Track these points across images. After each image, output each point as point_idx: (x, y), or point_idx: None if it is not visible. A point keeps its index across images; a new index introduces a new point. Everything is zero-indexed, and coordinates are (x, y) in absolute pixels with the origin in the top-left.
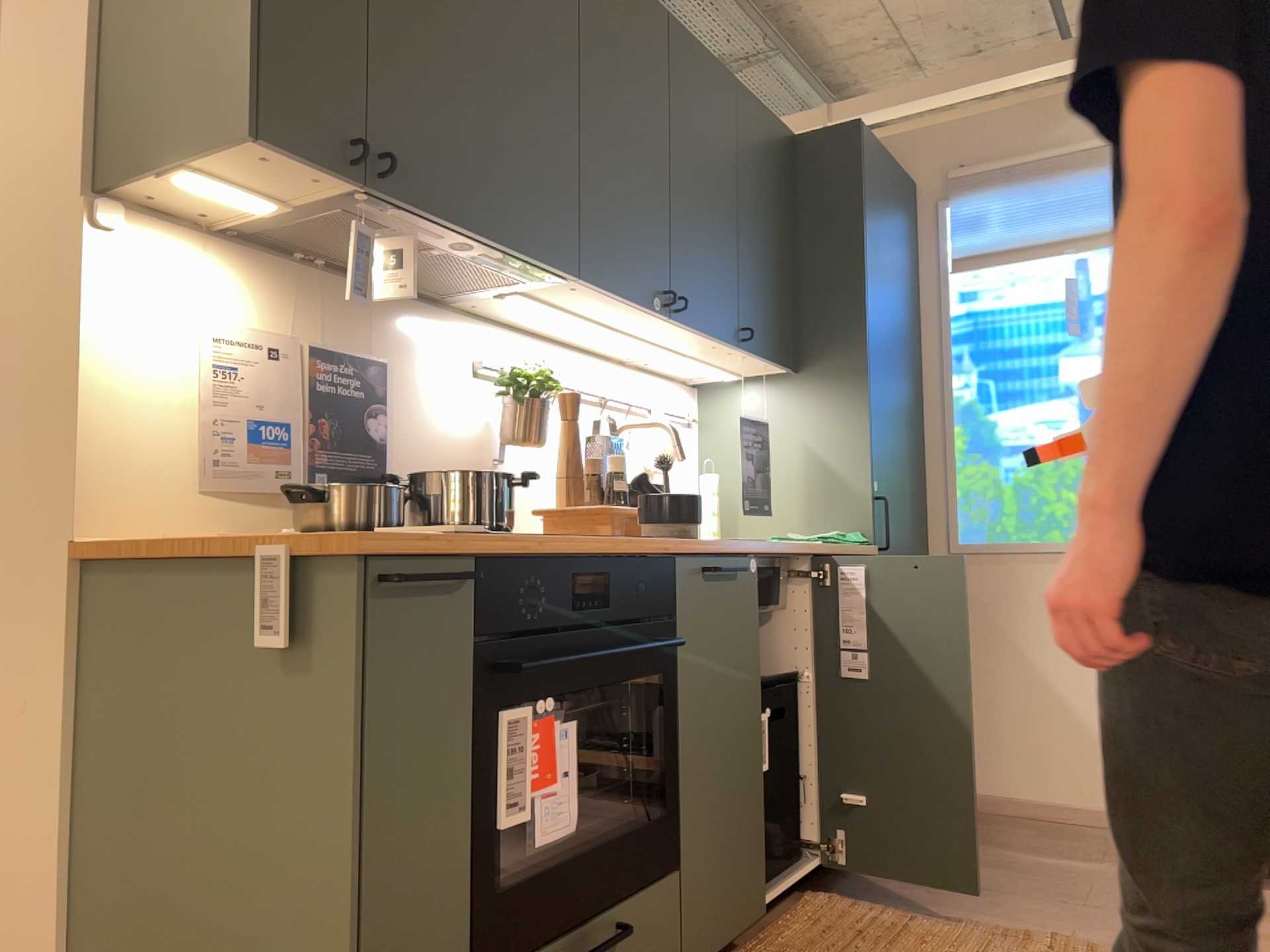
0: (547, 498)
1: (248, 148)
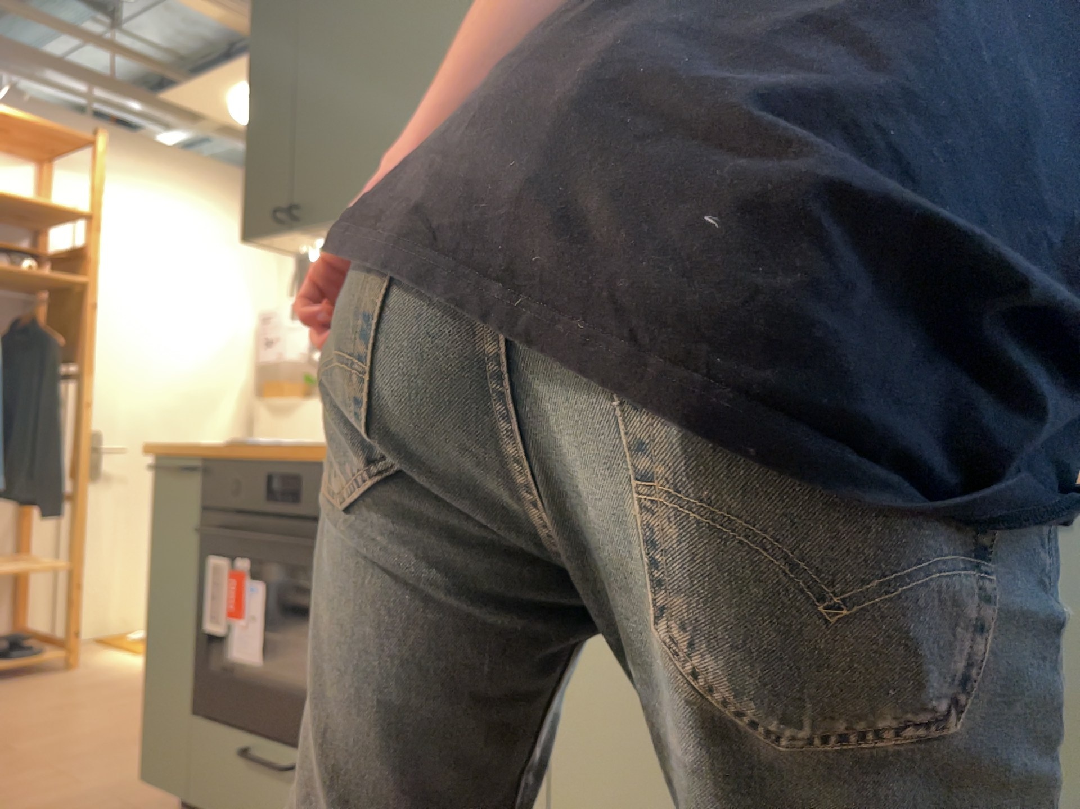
0: None
1: (256, 244)
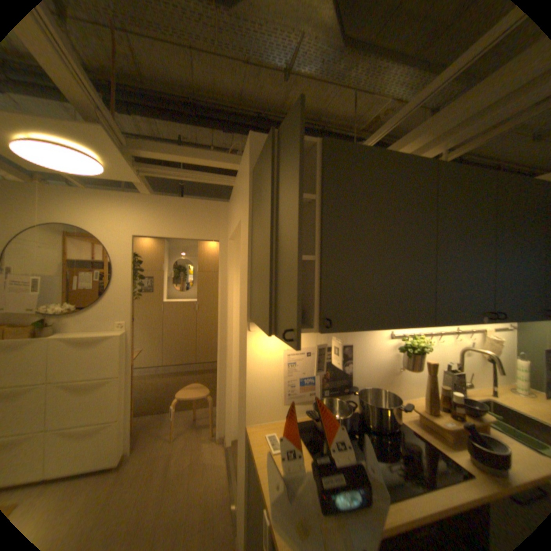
0: (426, 385)
1: (272, 334)
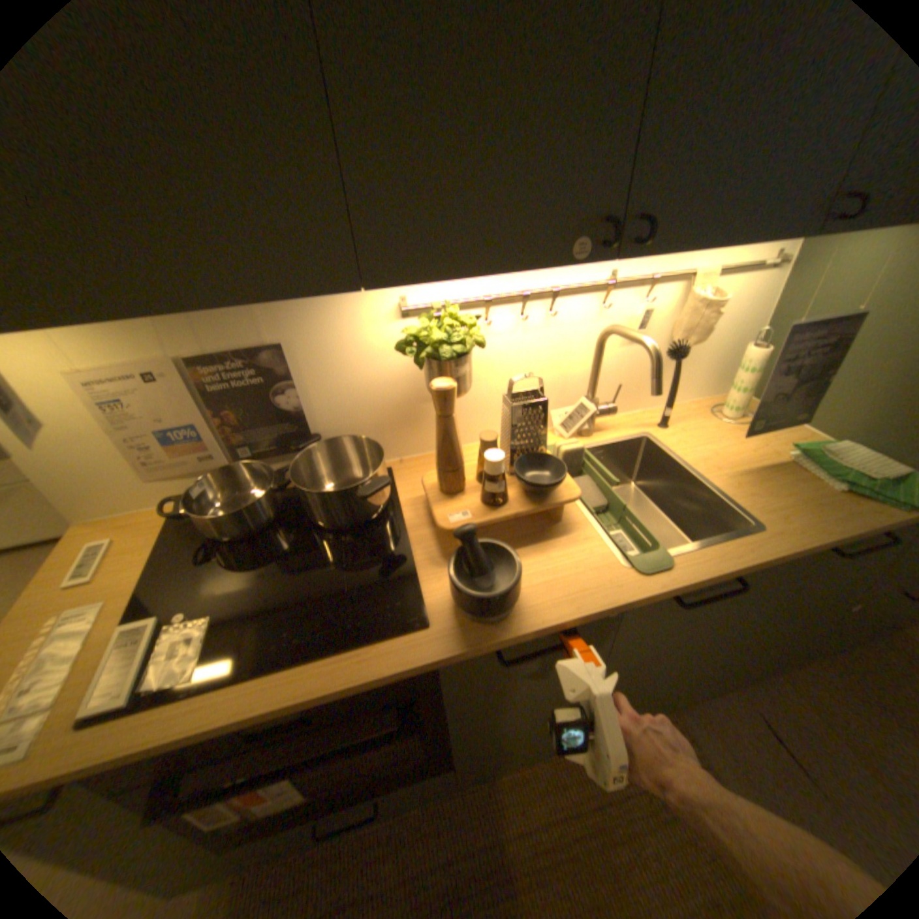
0: (492, 420)
1: None
